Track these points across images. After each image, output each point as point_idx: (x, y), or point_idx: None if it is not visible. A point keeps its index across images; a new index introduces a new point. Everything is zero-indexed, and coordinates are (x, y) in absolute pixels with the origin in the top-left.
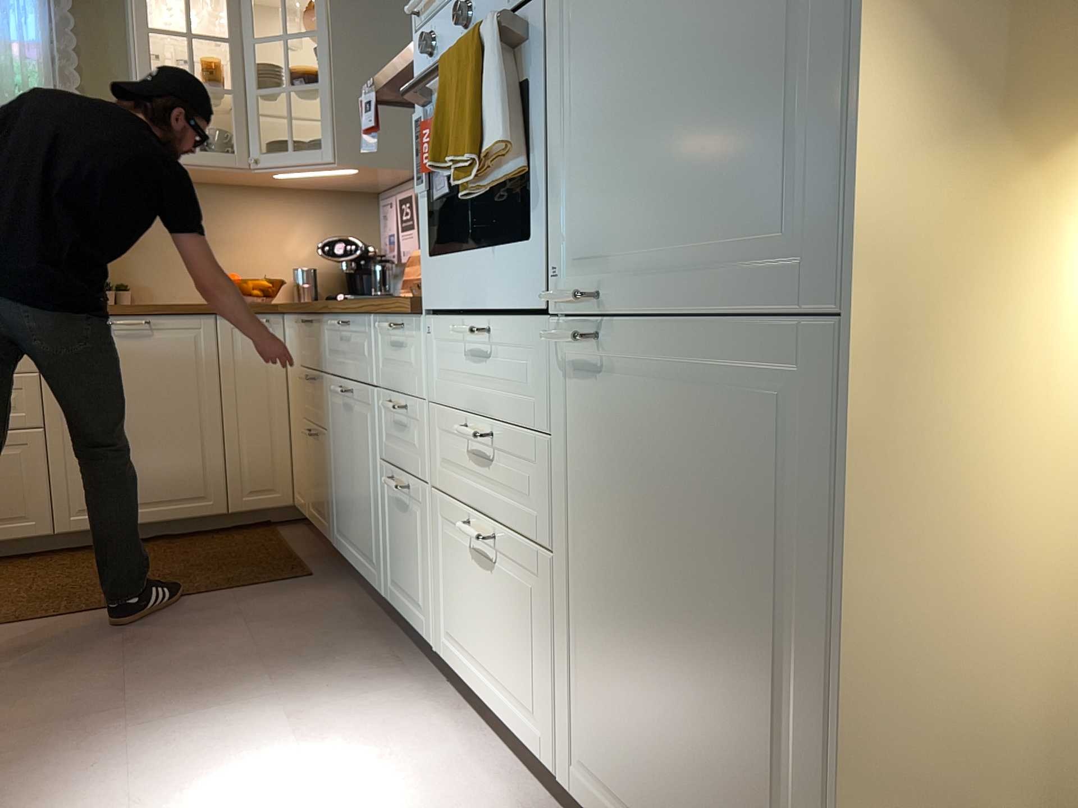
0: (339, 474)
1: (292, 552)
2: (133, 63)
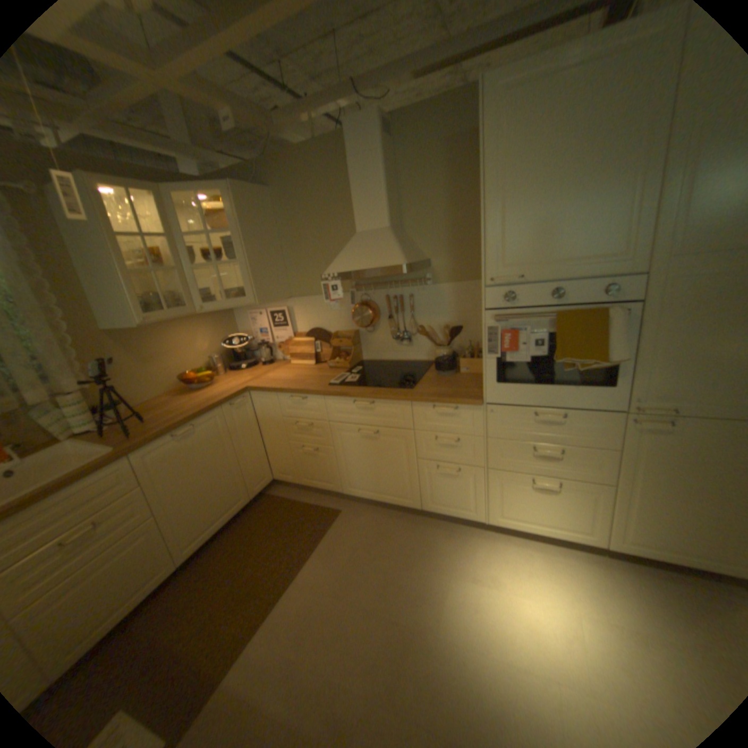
0: (354, 465)
1: (305, 503)
2: (106, 259)
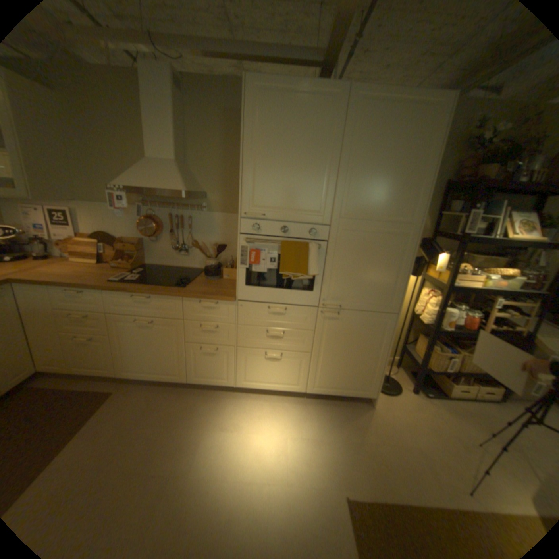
0: (128, 351)
1: (73, 391)
2: None
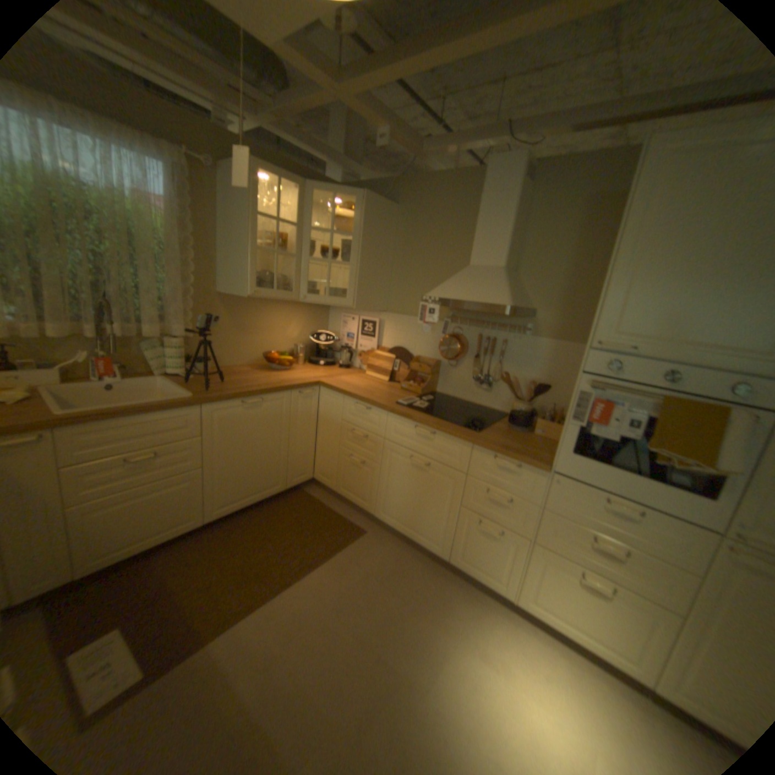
0: (395, 490)
1: (335, 512)
2: (243, 233)
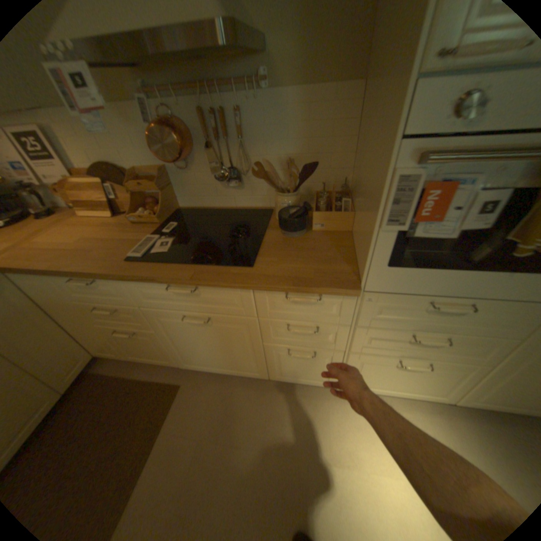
0: (186, 346)
1: (137, 380)
2: None
